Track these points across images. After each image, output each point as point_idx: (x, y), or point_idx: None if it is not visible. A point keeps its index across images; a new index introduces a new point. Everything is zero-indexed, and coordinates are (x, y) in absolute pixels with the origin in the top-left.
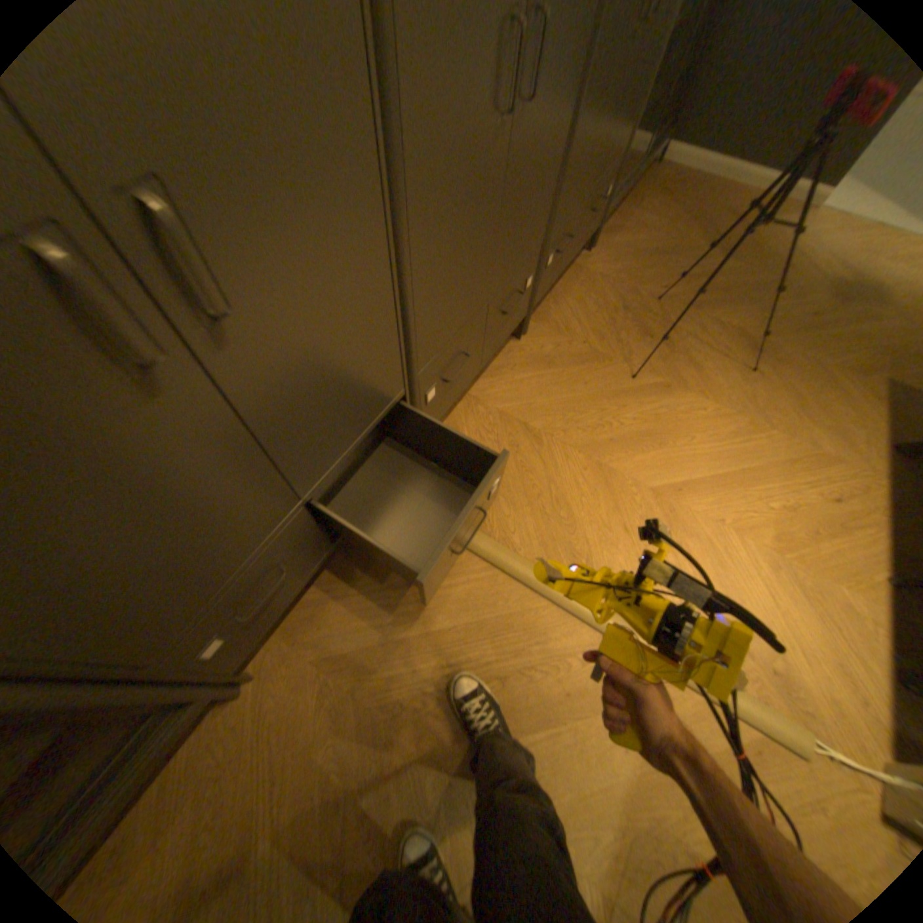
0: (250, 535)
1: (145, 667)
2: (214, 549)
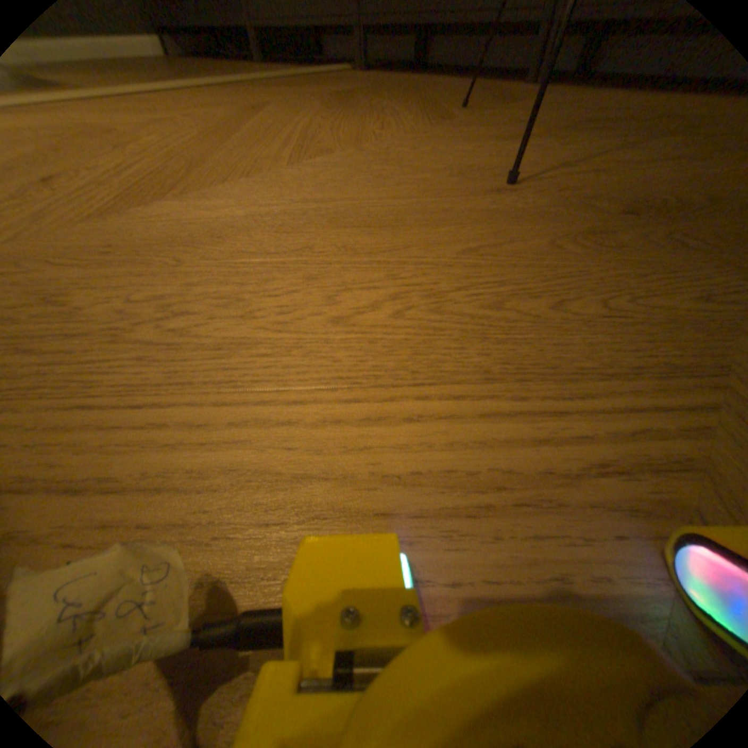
0: None
1: None
2: None
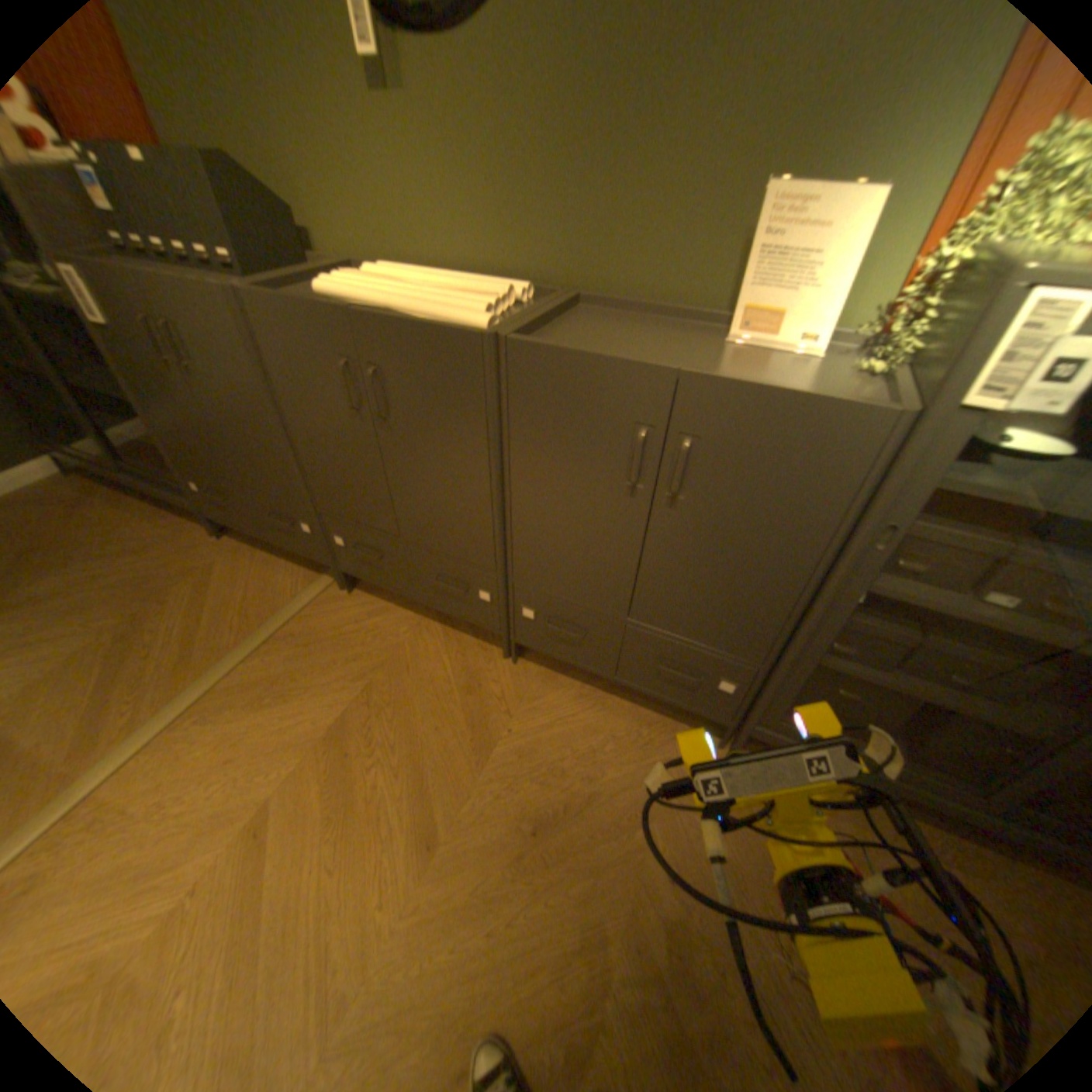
0: (208, 459)
1: (171, 455)
2: (193, 445)
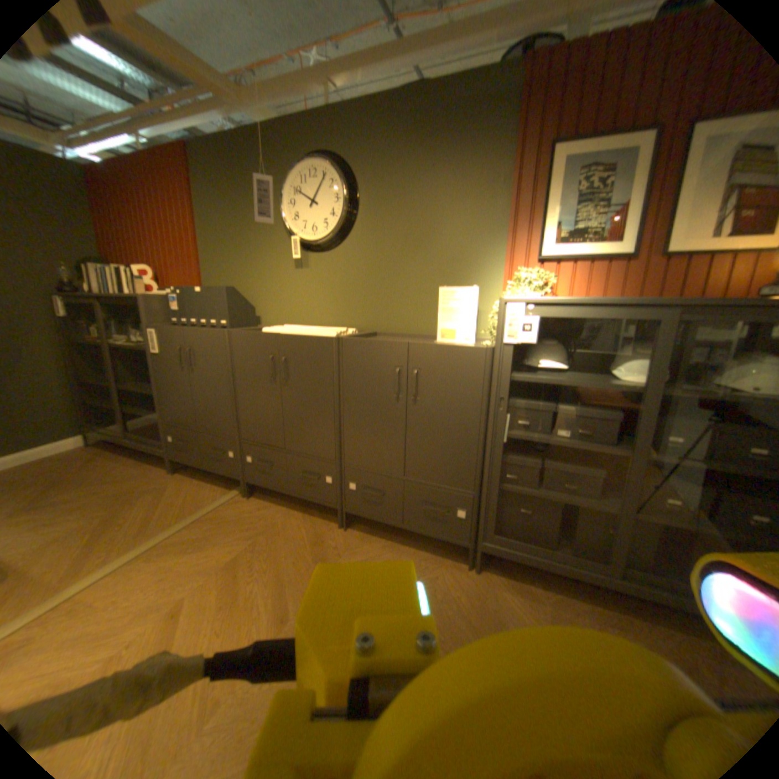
0: (185, 418)
1: (163, 419)
2: (179, 410)
